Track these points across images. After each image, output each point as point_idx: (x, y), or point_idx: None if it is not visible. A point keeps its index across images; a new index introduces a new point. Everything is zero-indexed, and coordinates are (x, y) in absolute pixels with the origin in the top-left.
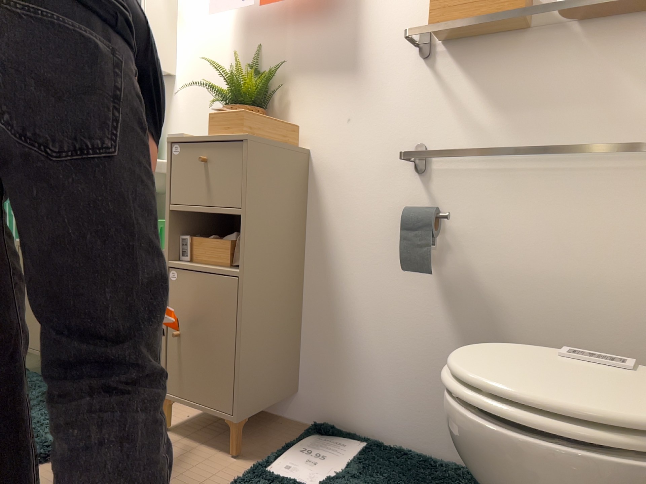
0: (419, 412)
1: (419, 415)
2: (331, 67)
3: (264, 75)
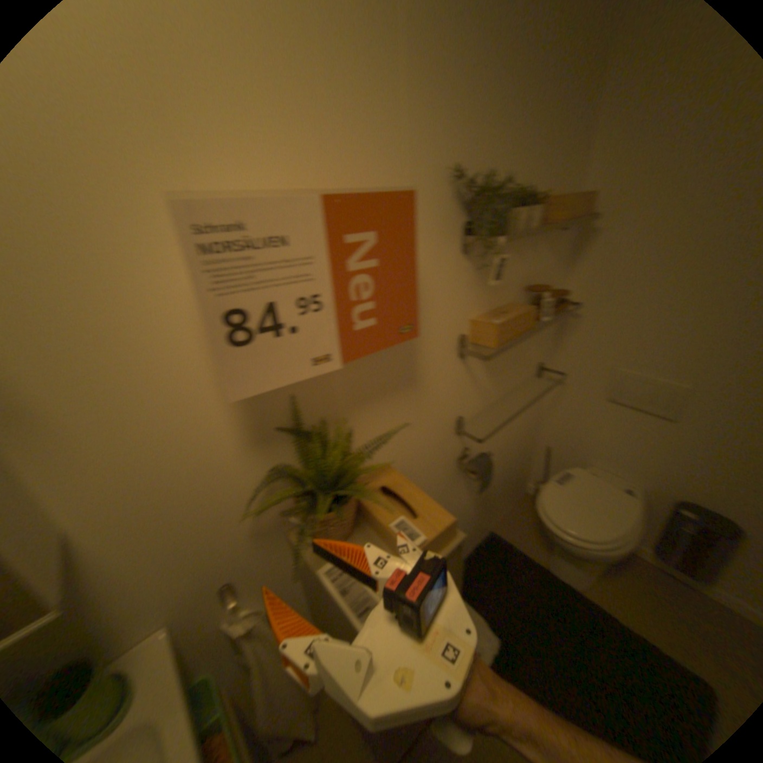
0: None
1: None
2: (392, 388)
3: (311, 429)
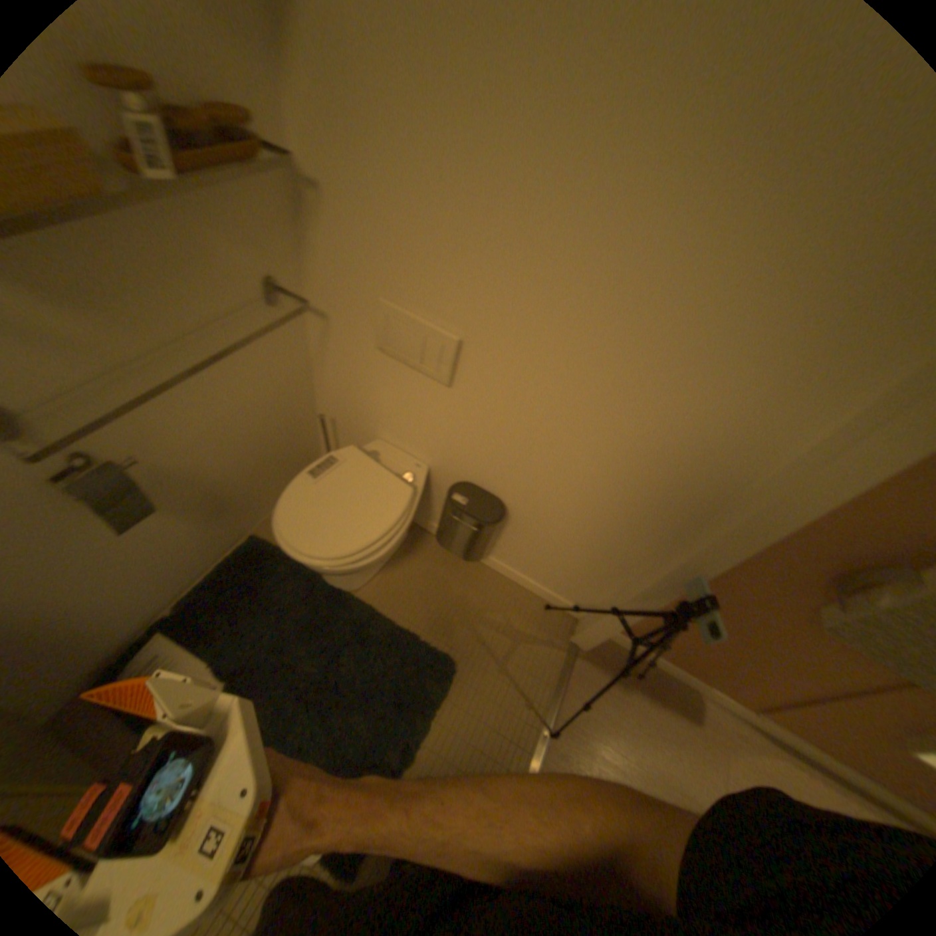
0: (171, 575)
1: (172, 577)
2: None
3: None
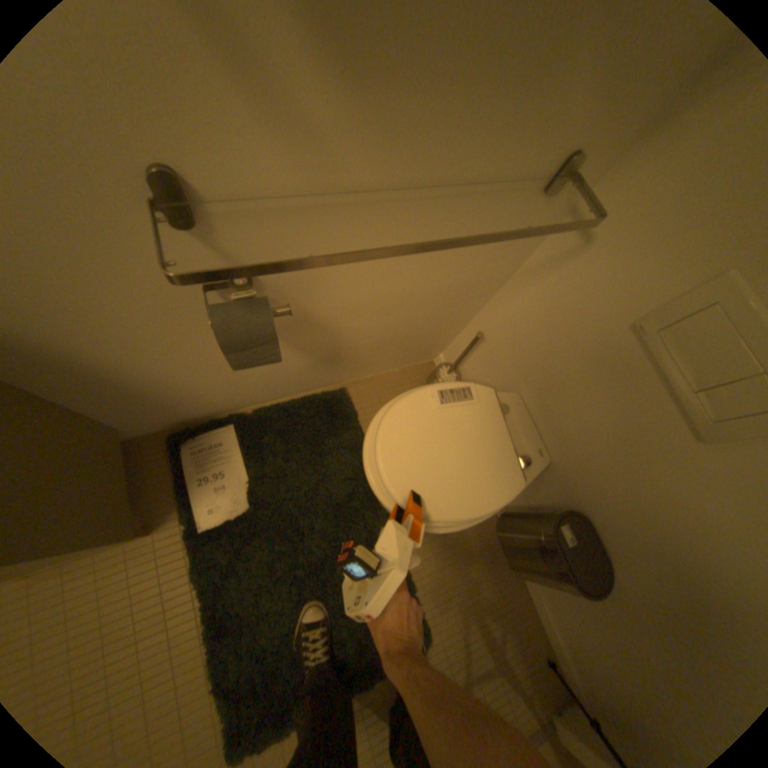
0: (266, 389)
1: (266, 390)
2: None
3: None
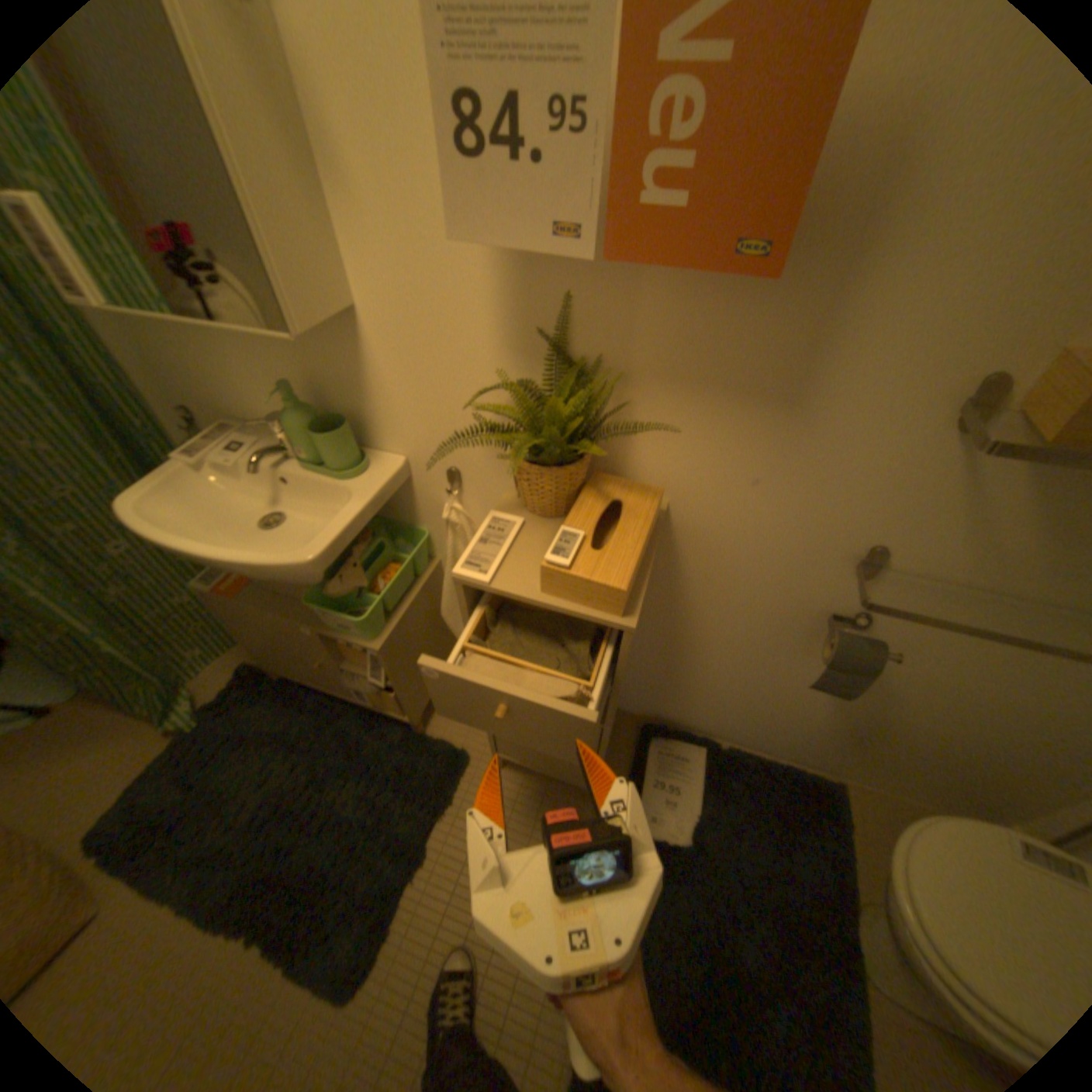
0: (765, 732)
1: (763, 733)
2: (744, 385)
3: (581, 362)
